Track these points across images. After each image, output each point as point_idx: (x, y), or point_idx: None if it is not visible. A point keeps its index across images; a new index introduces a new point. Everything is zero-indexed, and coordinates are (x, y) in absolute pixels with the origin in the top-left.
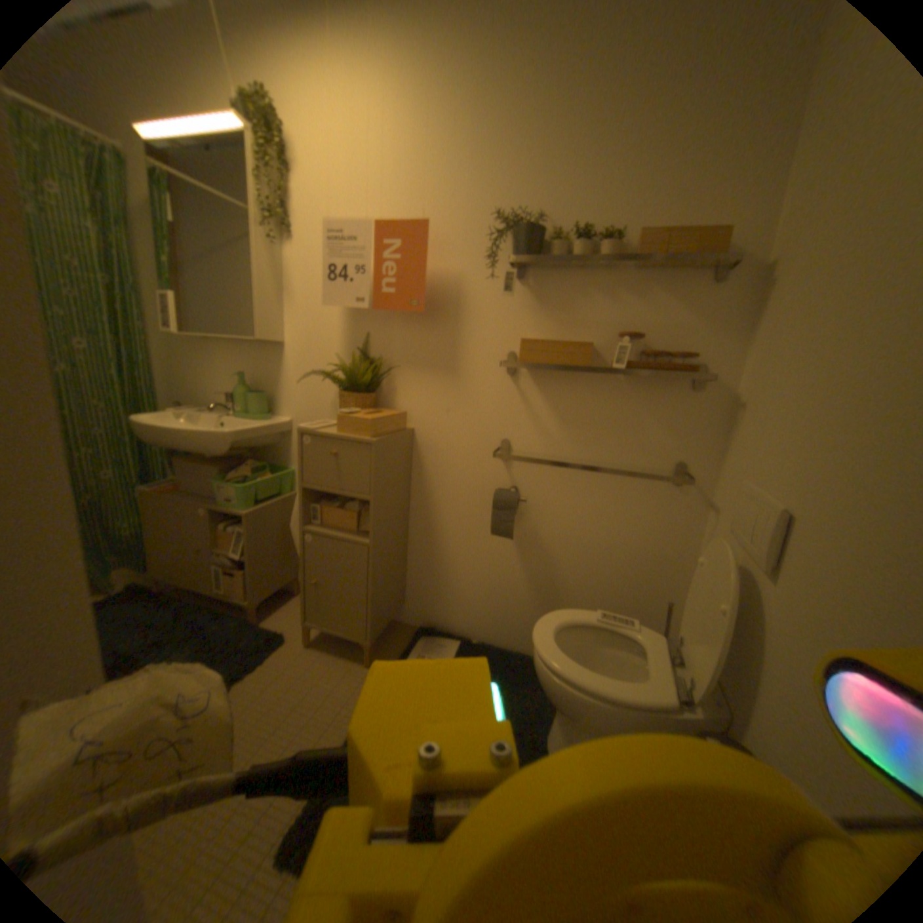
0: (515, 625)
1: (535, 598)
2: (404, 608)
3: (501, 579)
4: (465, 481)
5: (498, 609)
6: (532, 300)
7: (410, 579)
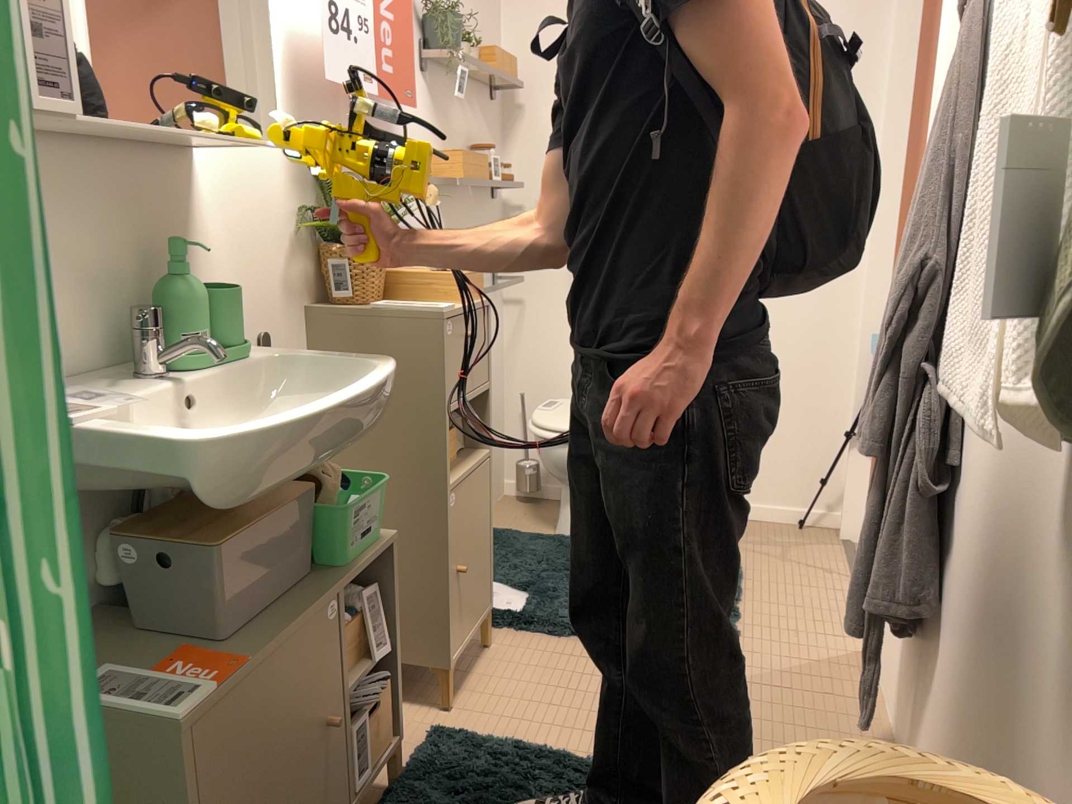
0: None
1: None
2: None
3: None
4: None
5: None
6: (431, 106)
7: None
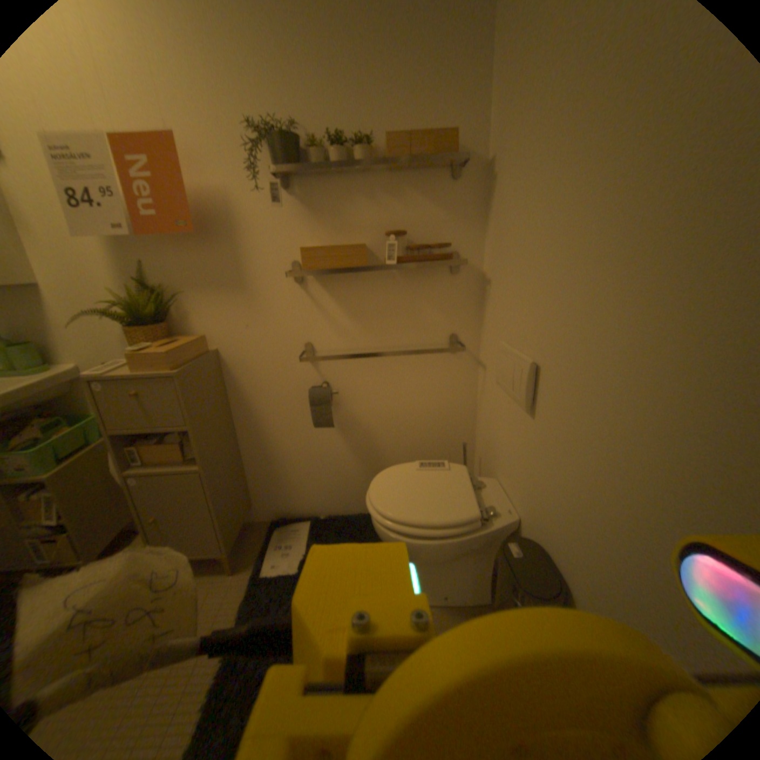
0: (353, 493)
1: (364, 467)
2: (253, 509)
3: (333, 460)
4: (281, 386)
5: (336, 485)
6: (303, 209)
7: (252, 483)
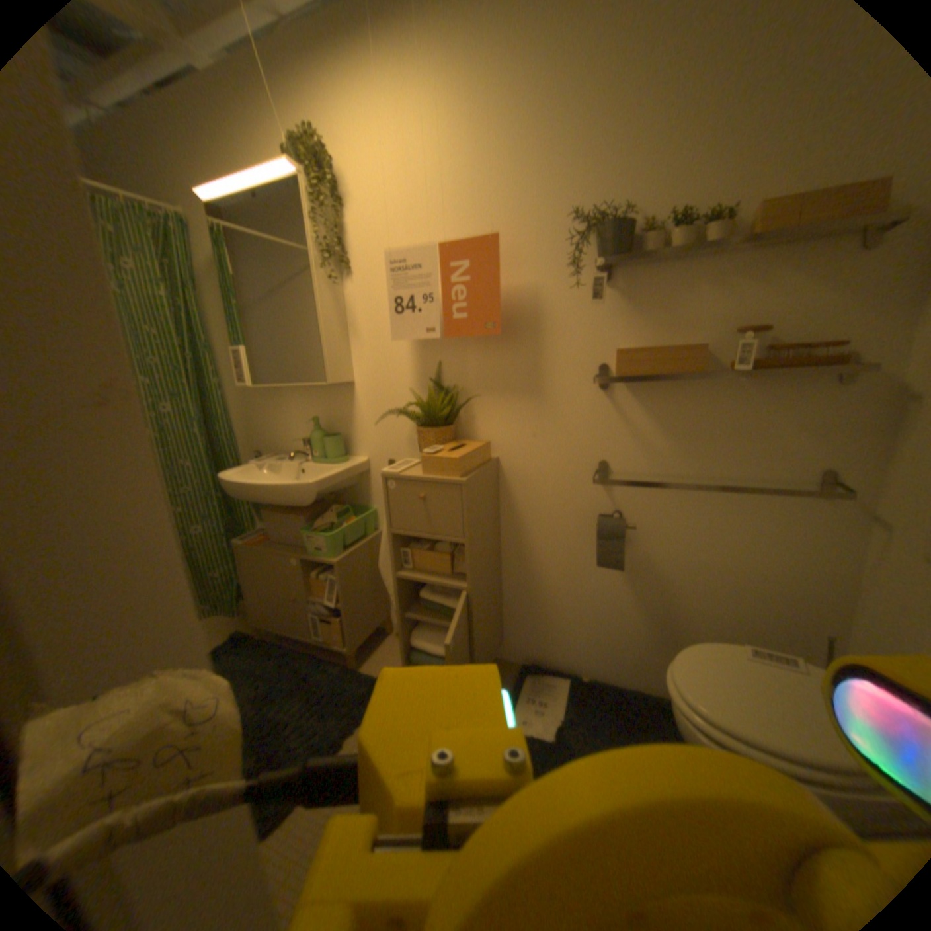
0: (631, 662)
1: (653, 632)
2: (503, 644)
3: (611, 612)
4: (560, 509)
5: (609, 644)
6: (624, 304)
7: (508, 614)
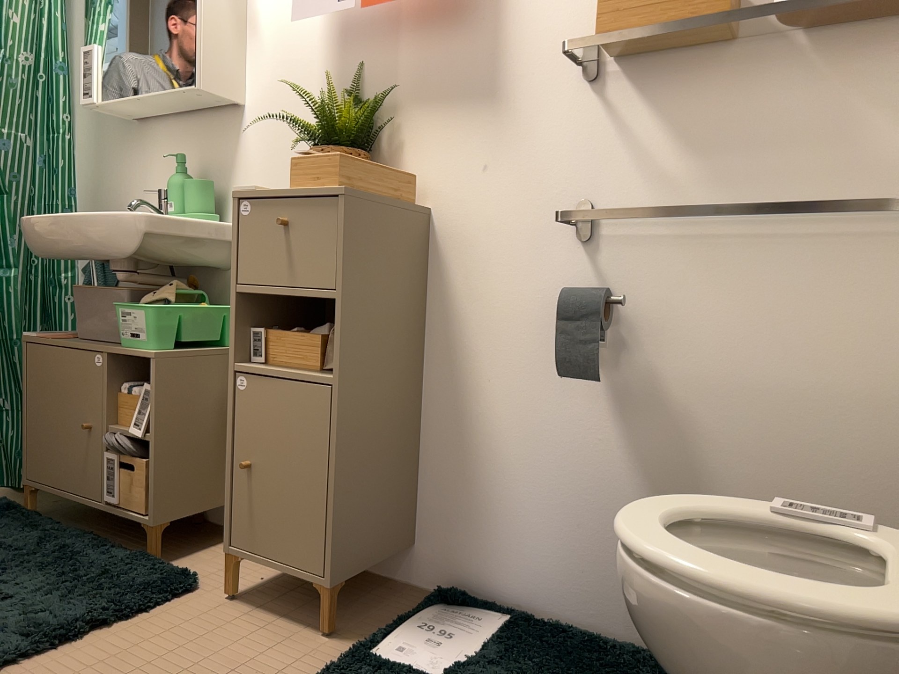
0: (617, 578)
1: None
2: (413, 548)
3: (586, 478)
4: (514, 291)
5: (582, 543)
6: None
7: (424, 489)
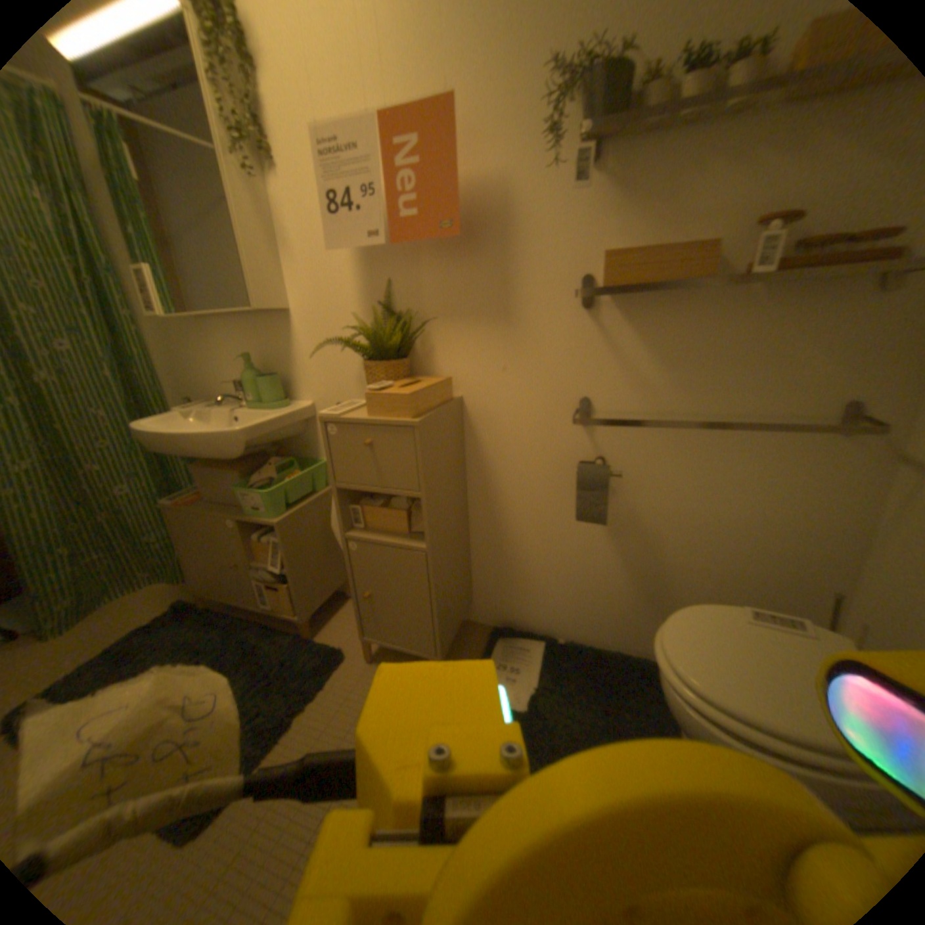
0: (612, 622)
1: (637, 591)
2: (474, 606)
3: (591, 570)
4: (536, 456)
5: (589, 605)
6: (617, 192)
7: (478, 574)
